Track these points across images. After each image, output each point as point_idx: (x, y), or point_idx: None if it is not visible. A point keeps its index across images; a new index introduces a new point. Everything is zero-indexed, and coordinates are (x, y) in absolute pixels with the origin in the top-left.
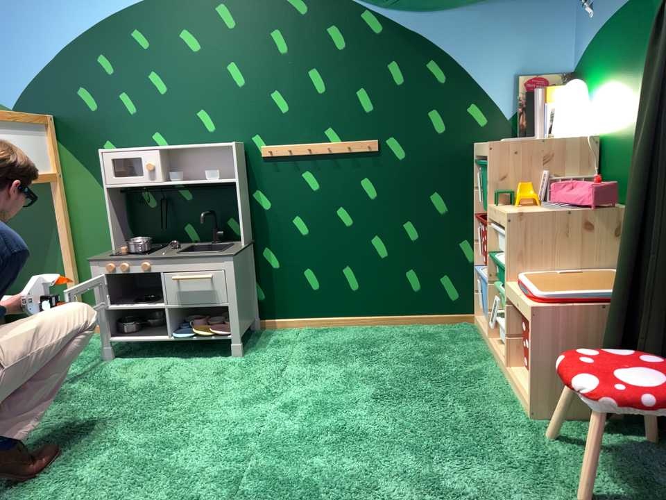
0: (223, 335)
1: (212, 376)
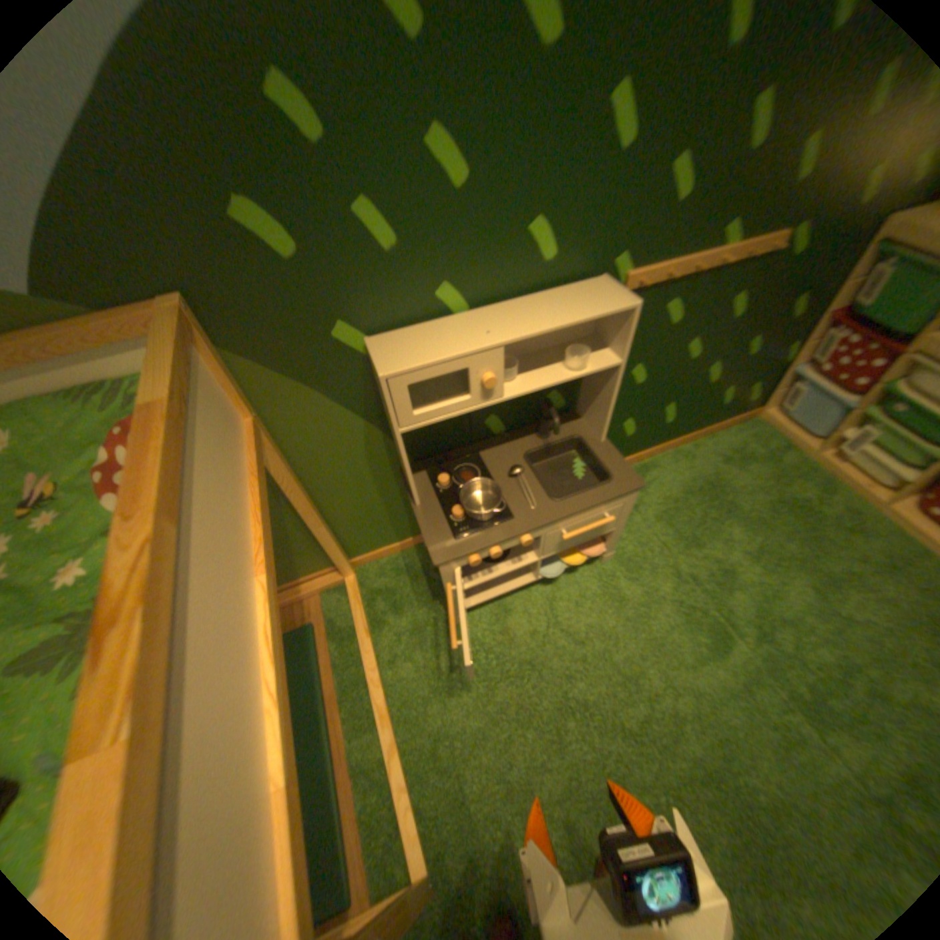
0: (599, 554)
1: (618, 609)
